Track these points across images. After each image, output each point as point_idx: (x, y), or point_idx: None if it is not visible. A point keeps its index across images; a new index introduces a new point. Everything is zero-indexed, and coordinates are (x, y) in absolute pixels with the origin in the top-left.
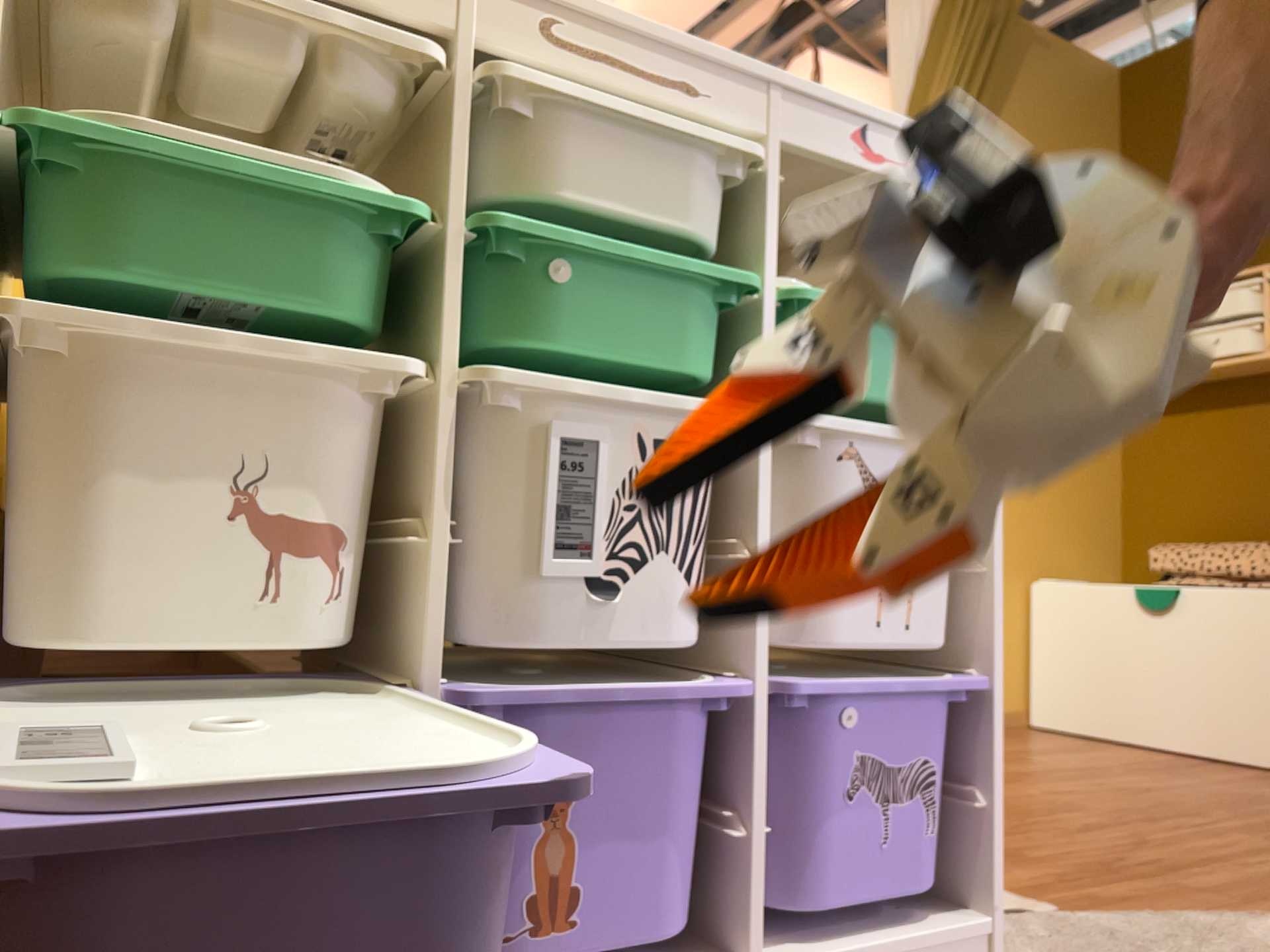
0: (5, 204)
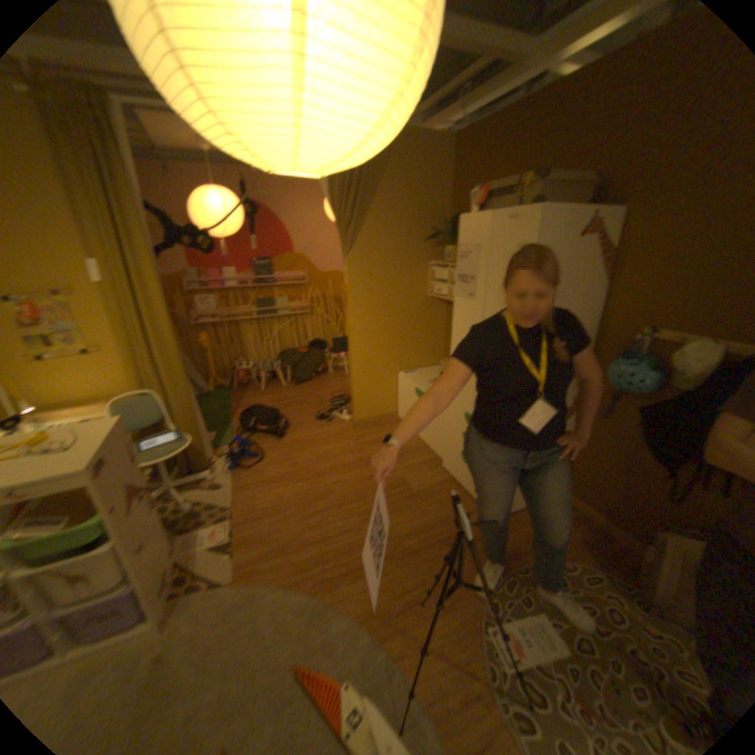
0: None
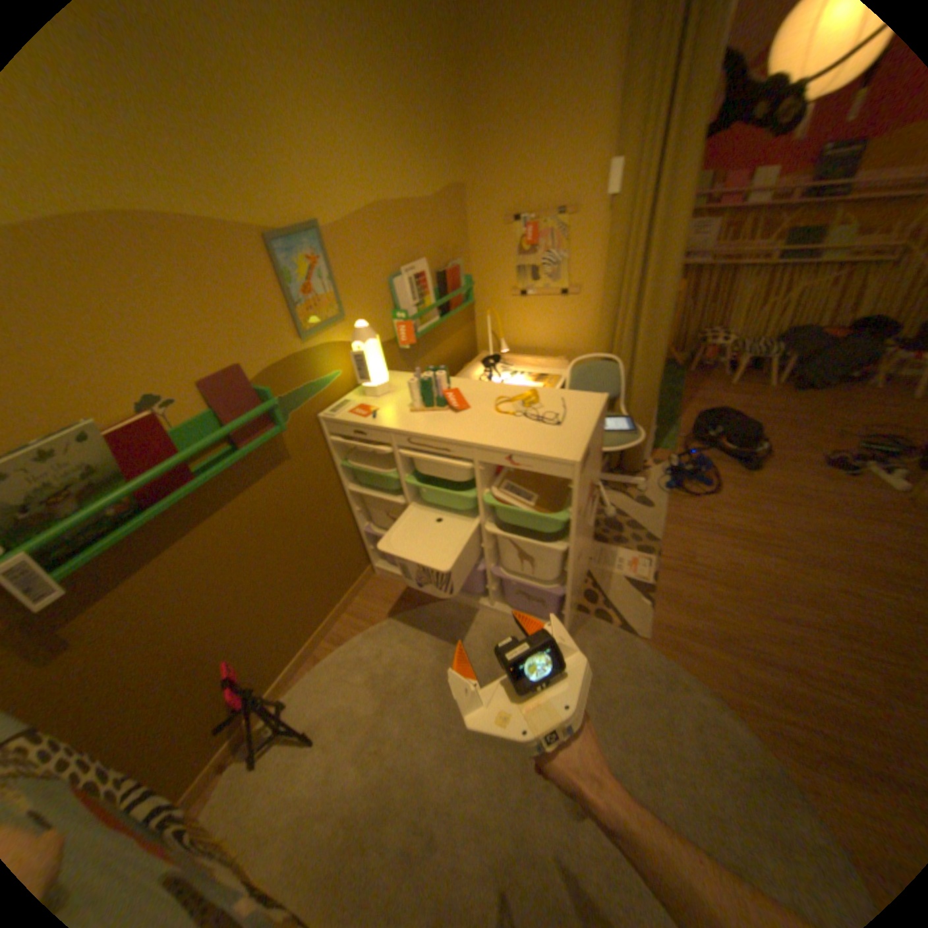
0: (345, 472)
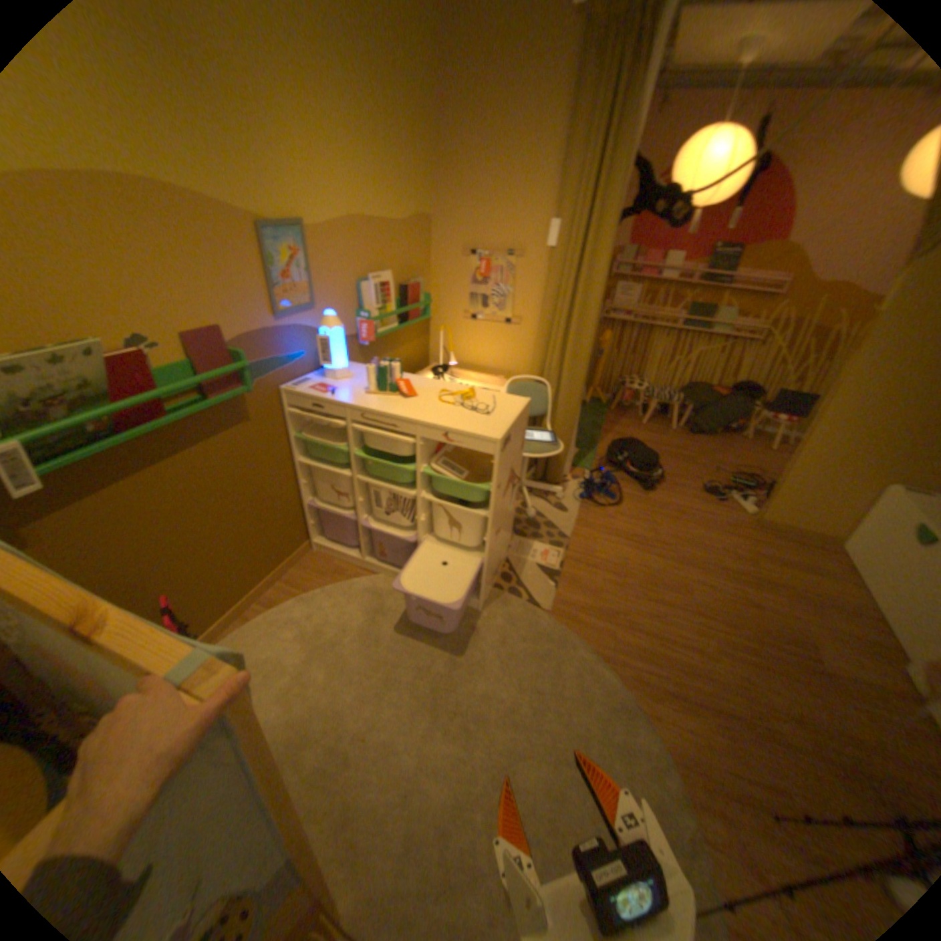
0: (296, 445)
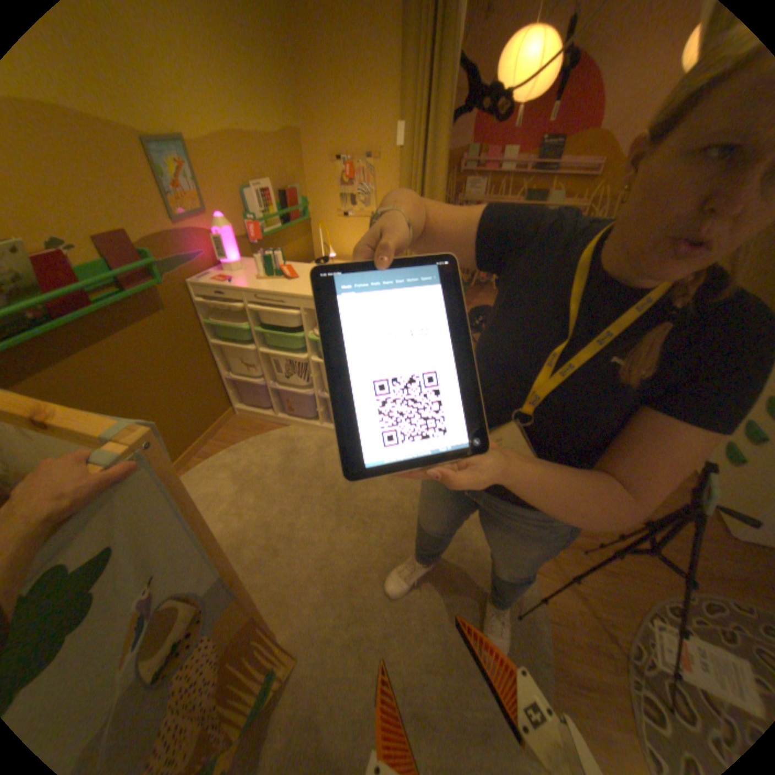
0: (208, 329)
